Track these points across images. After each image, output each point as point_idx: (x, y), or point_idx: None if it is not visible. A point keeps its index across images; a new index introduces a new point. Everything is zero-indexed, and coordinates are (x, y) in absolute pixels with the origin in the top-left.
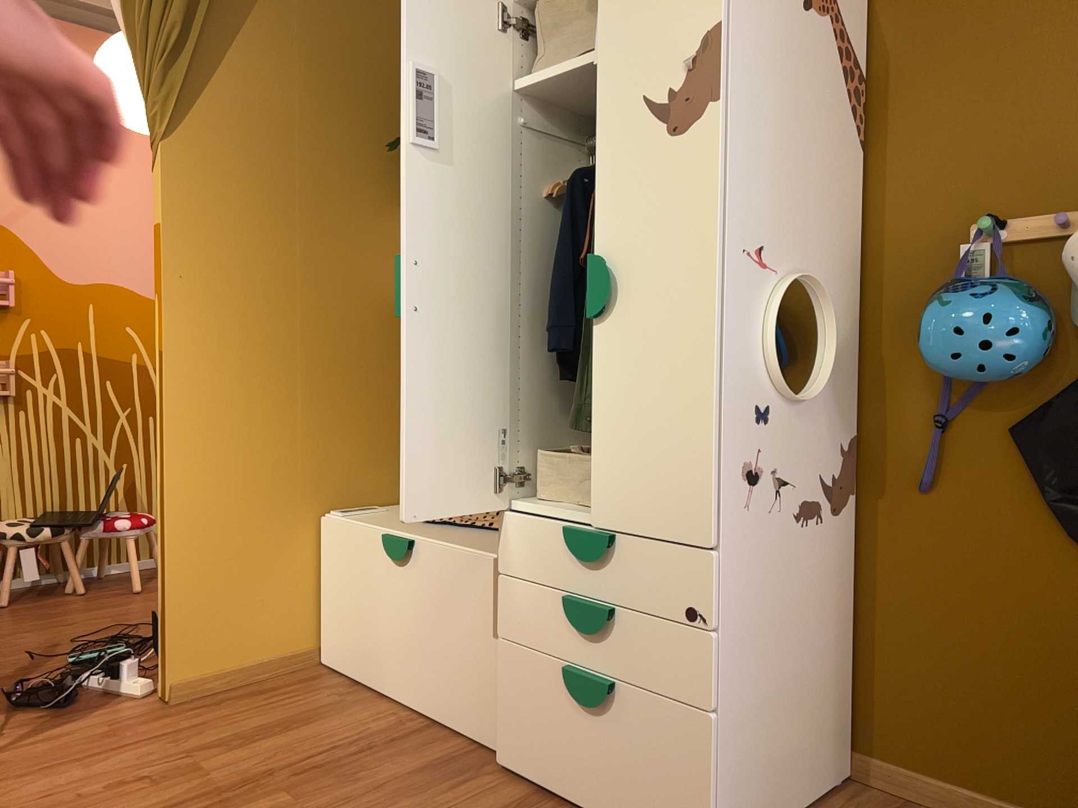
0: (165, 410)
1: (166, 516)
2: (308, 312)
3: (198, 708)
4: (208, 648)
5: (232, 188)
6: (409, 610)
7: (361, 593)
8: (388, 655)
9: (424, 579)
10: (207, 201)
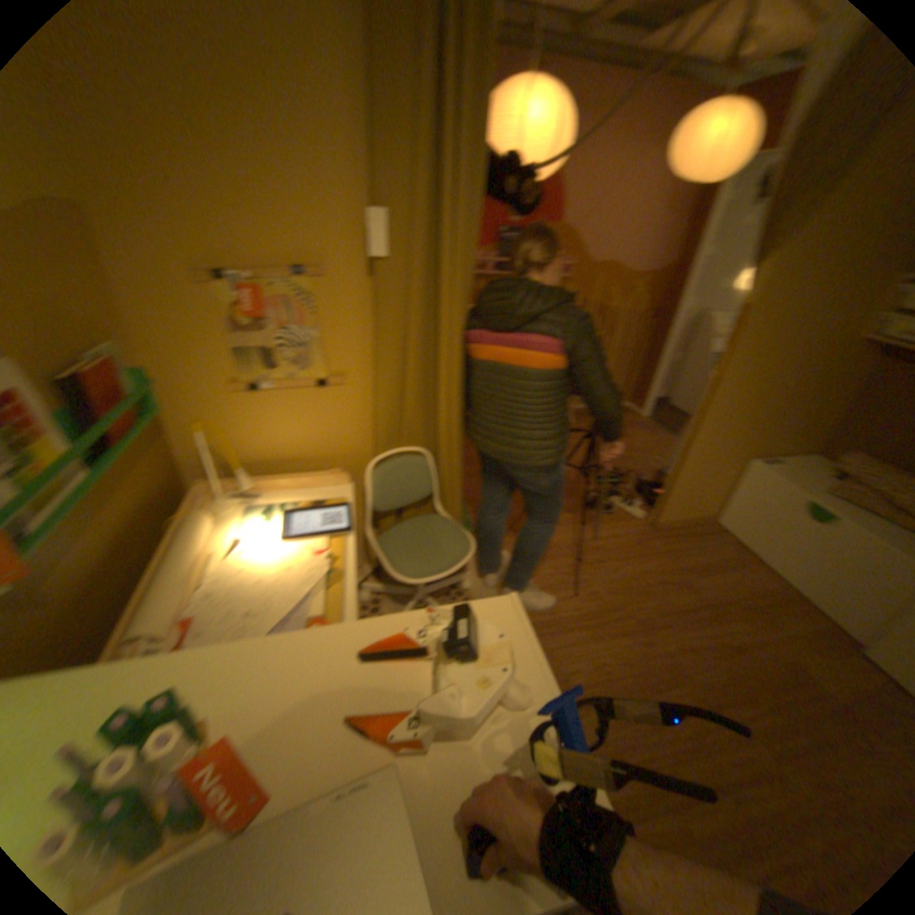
0: (707, 410)
1: (686, 458)
2: (802, 353)
3: (672, 538)
4: (679, 512)
5: (800, 276)
6: (814, 546)
7: (772, 515)
8: (782, 552)
9: (839, 541)
10: (783, 288)
